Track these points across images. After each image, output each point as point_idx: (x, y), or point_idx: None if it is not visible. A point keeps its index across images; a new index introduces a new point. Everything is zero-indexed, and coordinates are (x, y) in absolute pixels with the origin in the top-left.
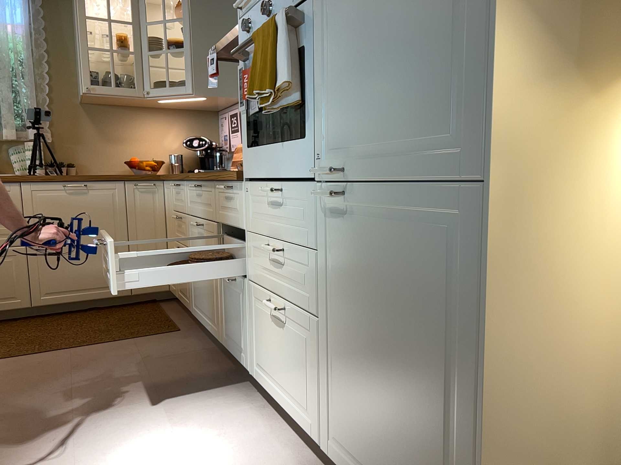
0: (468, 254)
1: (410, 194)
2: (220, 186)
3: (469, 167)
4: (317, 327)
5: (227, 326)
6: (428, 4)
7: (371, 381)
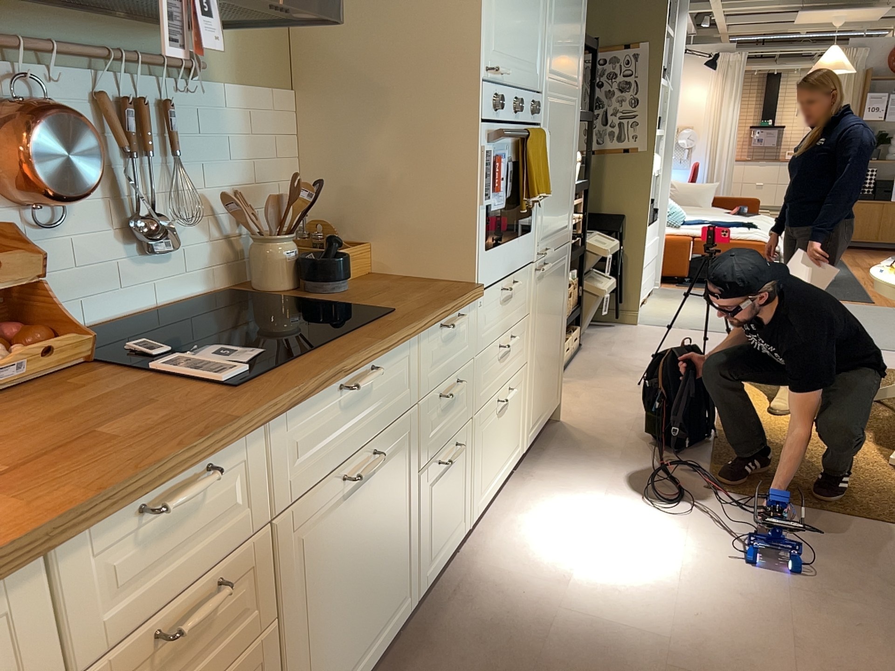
0: (565, 269)
1: (557, 253)
2: (453, 322)
3: (567, 236)
4: (524, 369)
5: (433, 541)
6: (565, 169)
7: (544, 360)
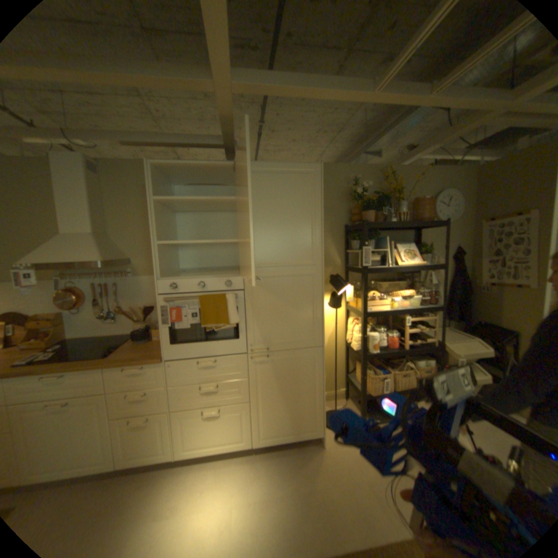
0: (314, 361)
1: (295, 351)
2: (125, 370)
3: (314, 343)
4: (244, 405)
5: (127, 453)
6: (299, 307)
7: (280, 407)
